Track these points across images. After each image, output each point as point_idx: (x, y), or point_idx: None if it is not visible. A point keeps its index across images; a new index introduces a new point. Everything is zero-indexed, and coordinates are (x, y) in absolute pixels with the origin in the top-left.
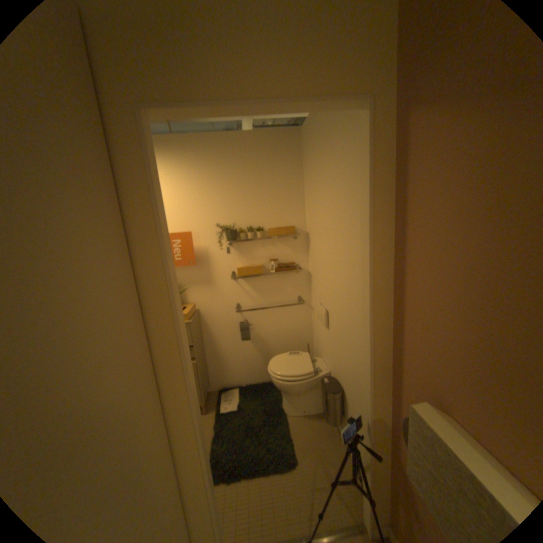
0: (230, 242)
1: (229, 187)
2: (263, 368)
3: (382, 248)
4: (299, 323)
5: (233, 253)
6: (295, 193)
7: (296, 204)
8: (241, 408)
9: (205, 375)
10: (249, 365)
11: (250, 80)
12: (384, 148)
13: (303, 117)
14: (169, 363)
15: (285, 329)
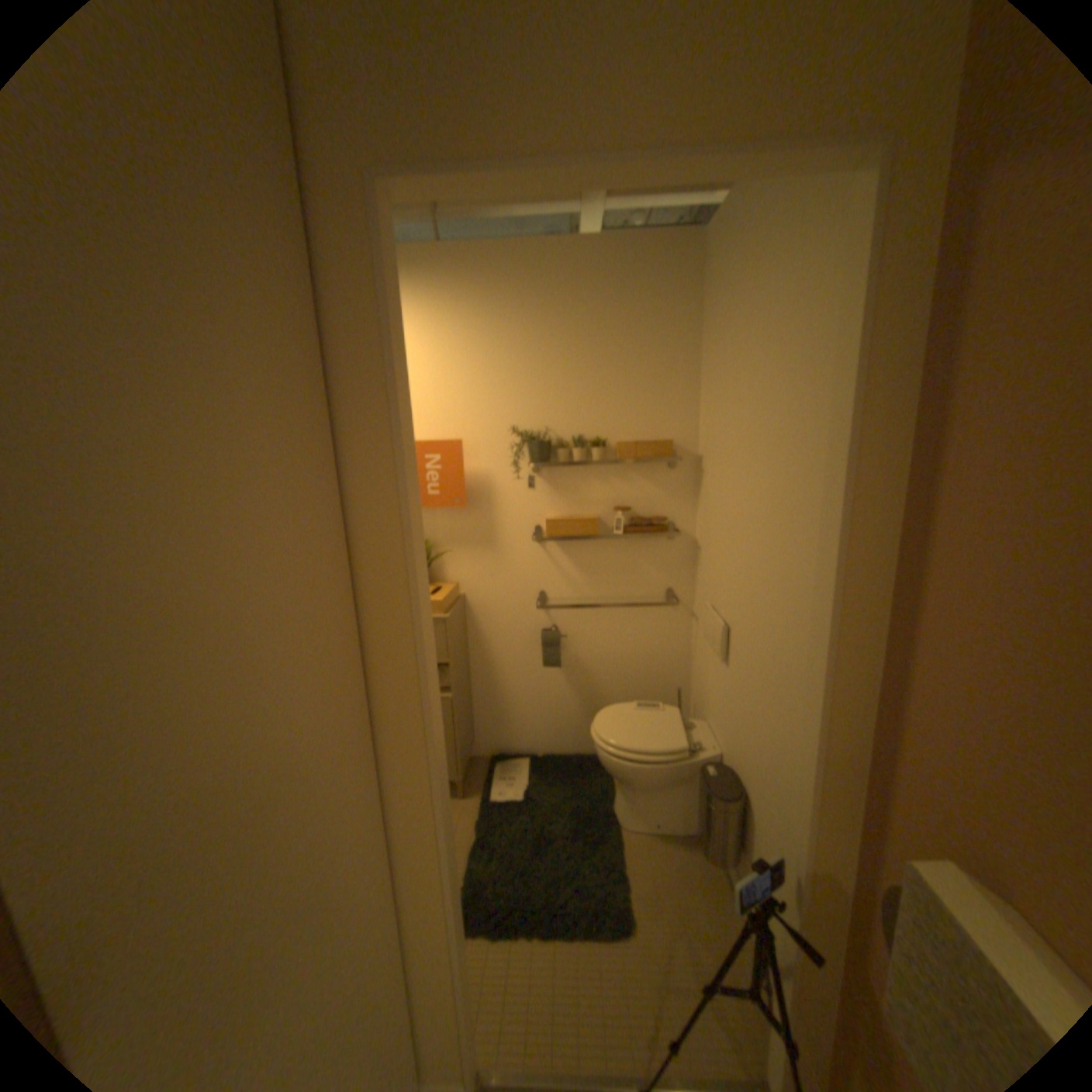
0: (536, 468)
1: (543, 354)
2: (583, 726)
3: (877, 498)
4: (664, 646)
5: (540, 490)
6: (682, 372)
7: (681, 396)
8: (531, 800)
9: (468, 724)
10: (554, 718)
11: (606, 113)
12: (906, 264)
13: (715, 205)
14: (398, 694)
15: (634, 655)
